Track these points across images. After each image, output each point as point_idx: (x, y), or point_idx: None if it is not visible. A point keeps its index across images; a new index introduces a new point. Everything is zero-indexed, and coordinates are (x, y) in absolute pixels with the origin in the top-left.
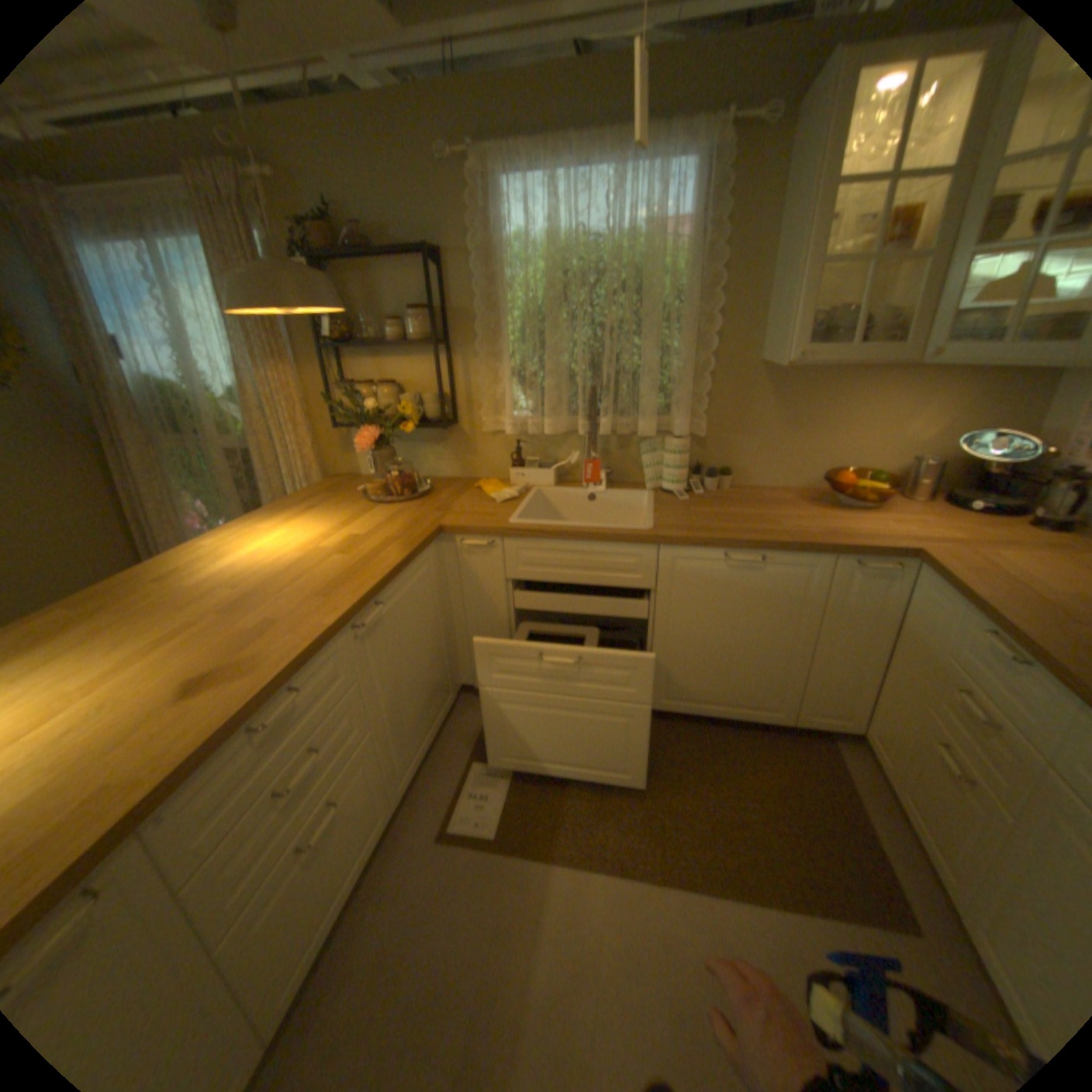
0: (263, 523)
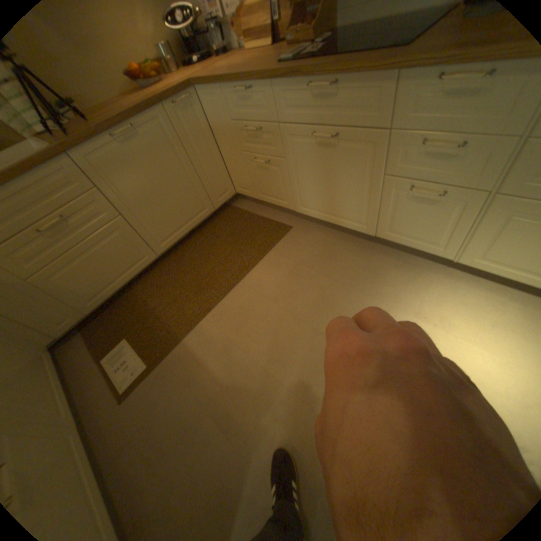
0: None
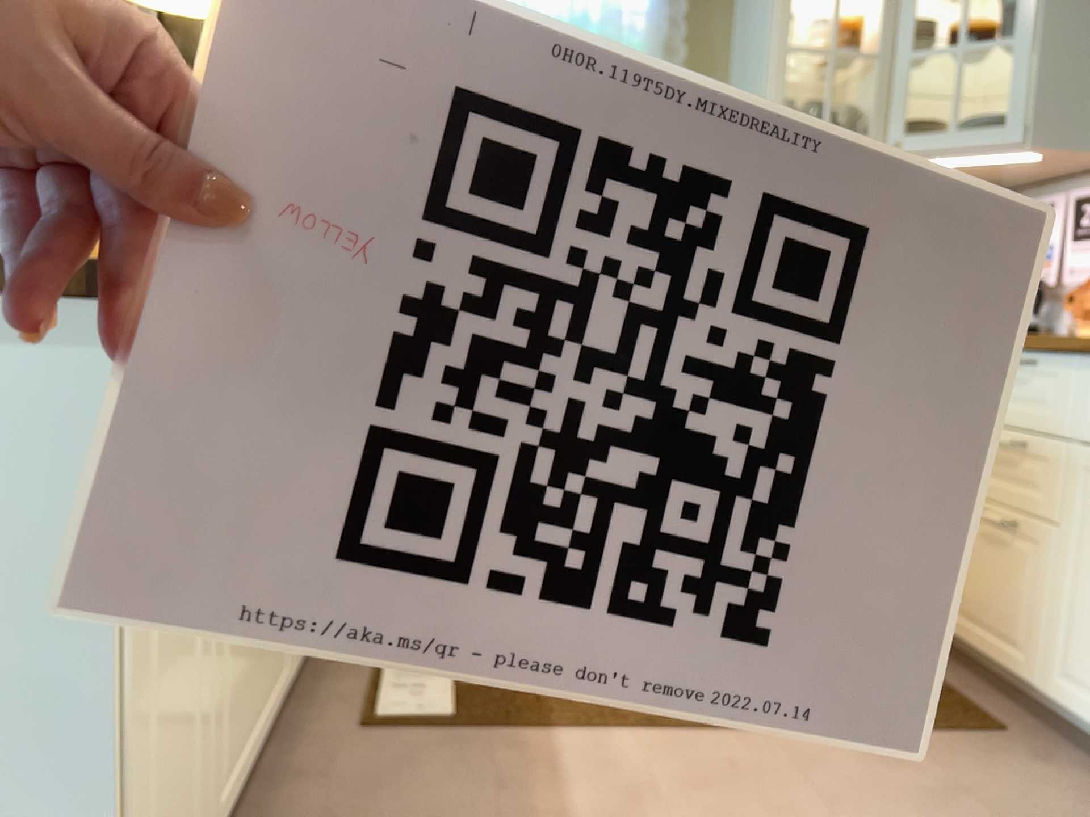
0: None
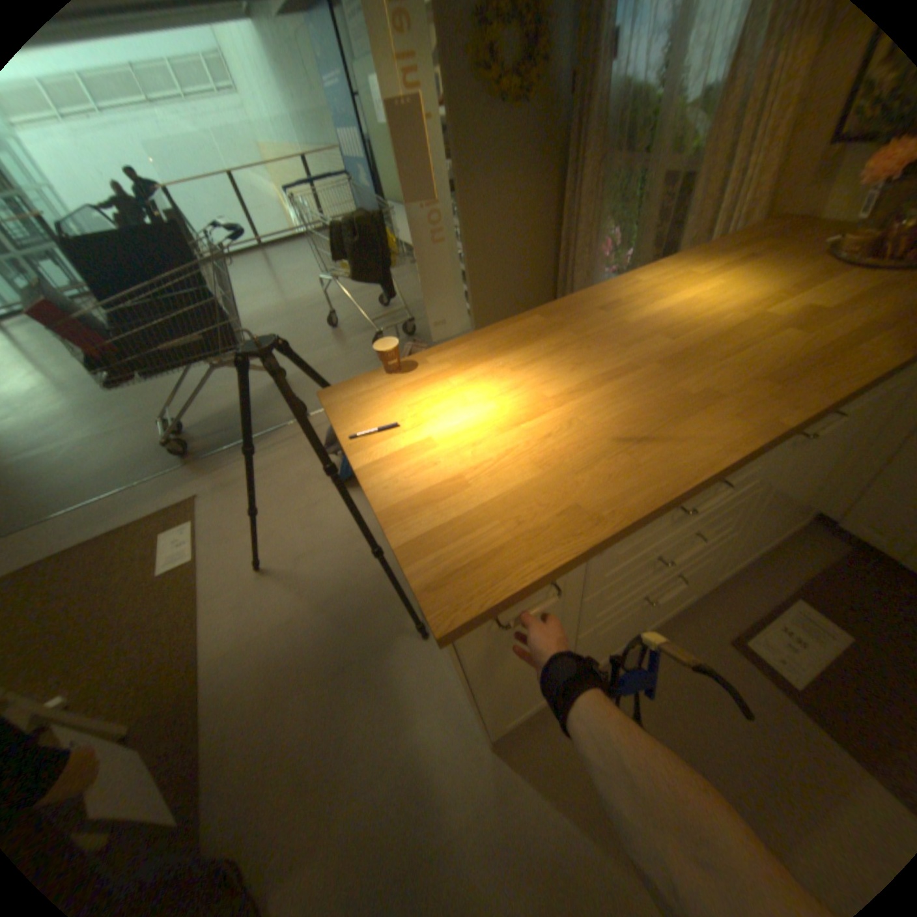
0: (698, 265)
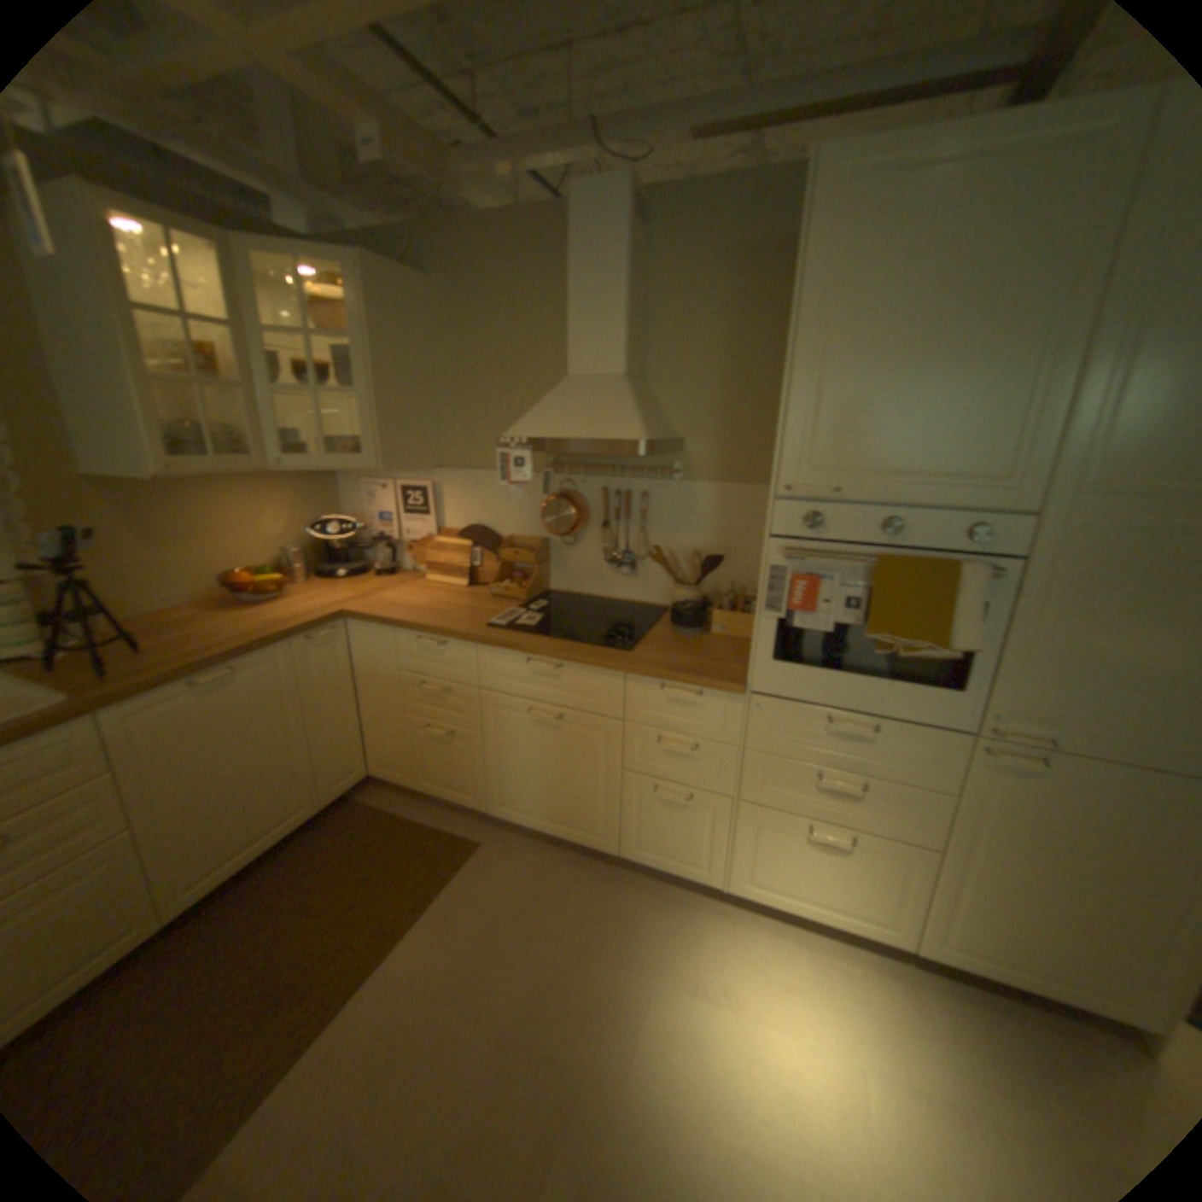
0: None
